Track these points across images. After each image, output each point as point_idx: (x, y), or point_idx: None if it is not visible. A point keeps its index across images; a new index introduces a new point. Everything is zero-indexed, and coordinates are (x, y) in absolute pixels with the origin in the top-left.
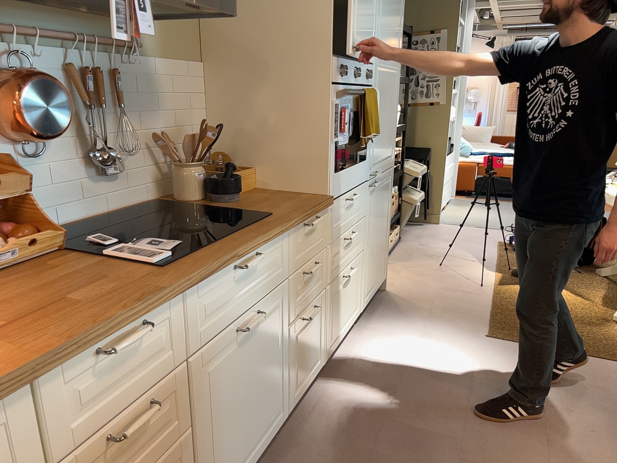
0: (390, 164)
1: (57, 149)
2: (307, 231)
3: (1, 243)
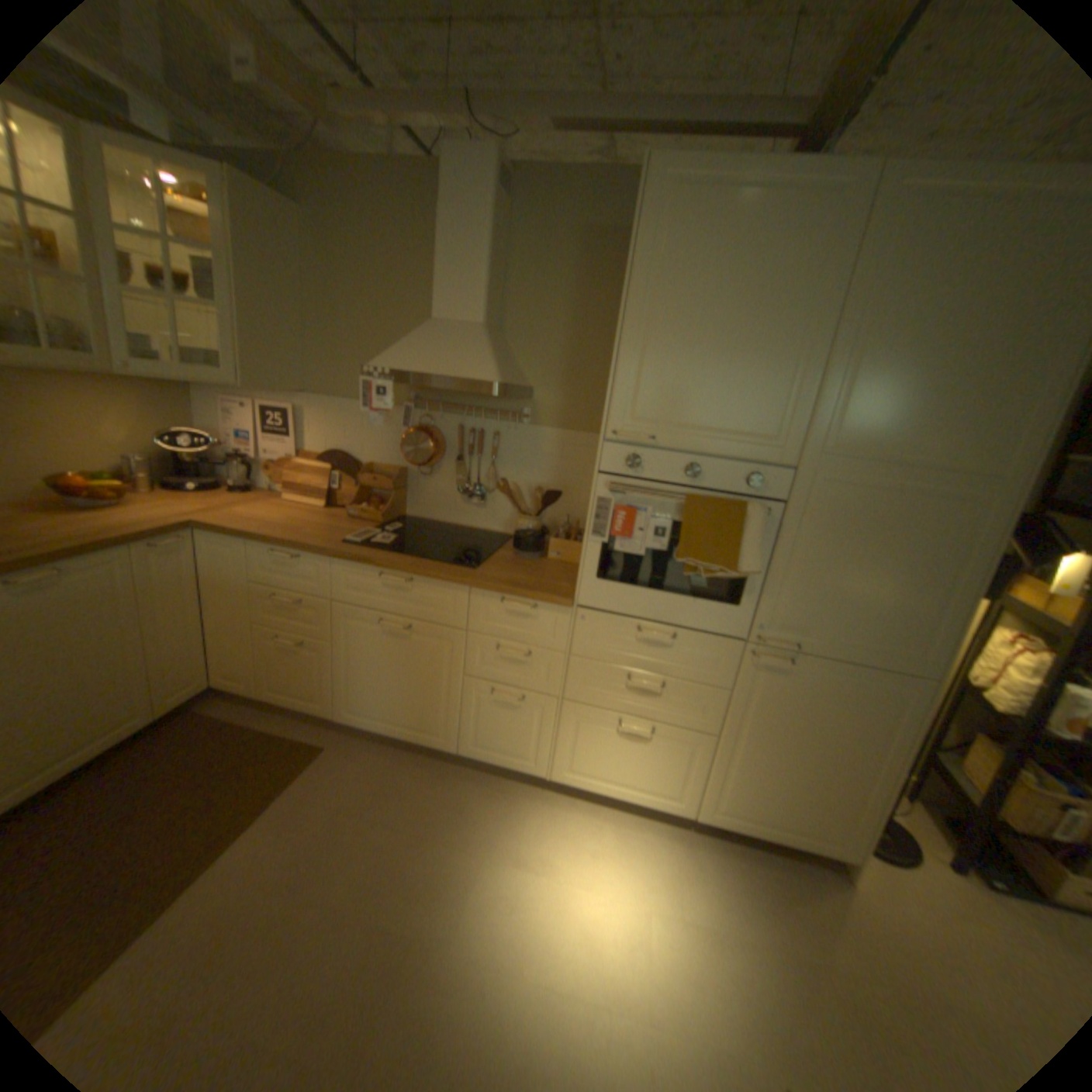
0: (904, 665)
1: (443, 475)
2: (514, 610)
3: (364, 507)
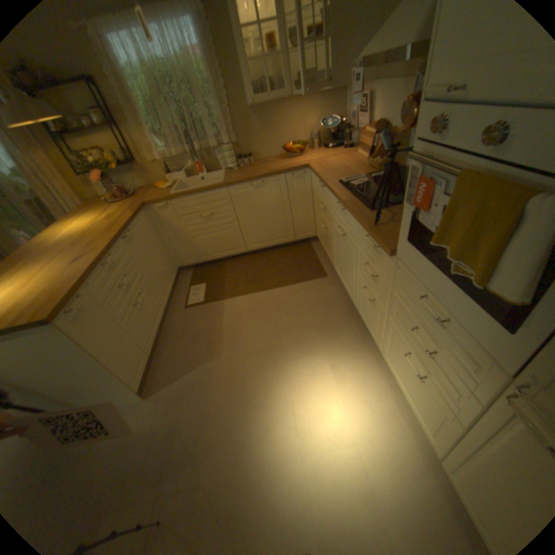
0: None
1: None
2: (373, 246)
3: (377, 160)
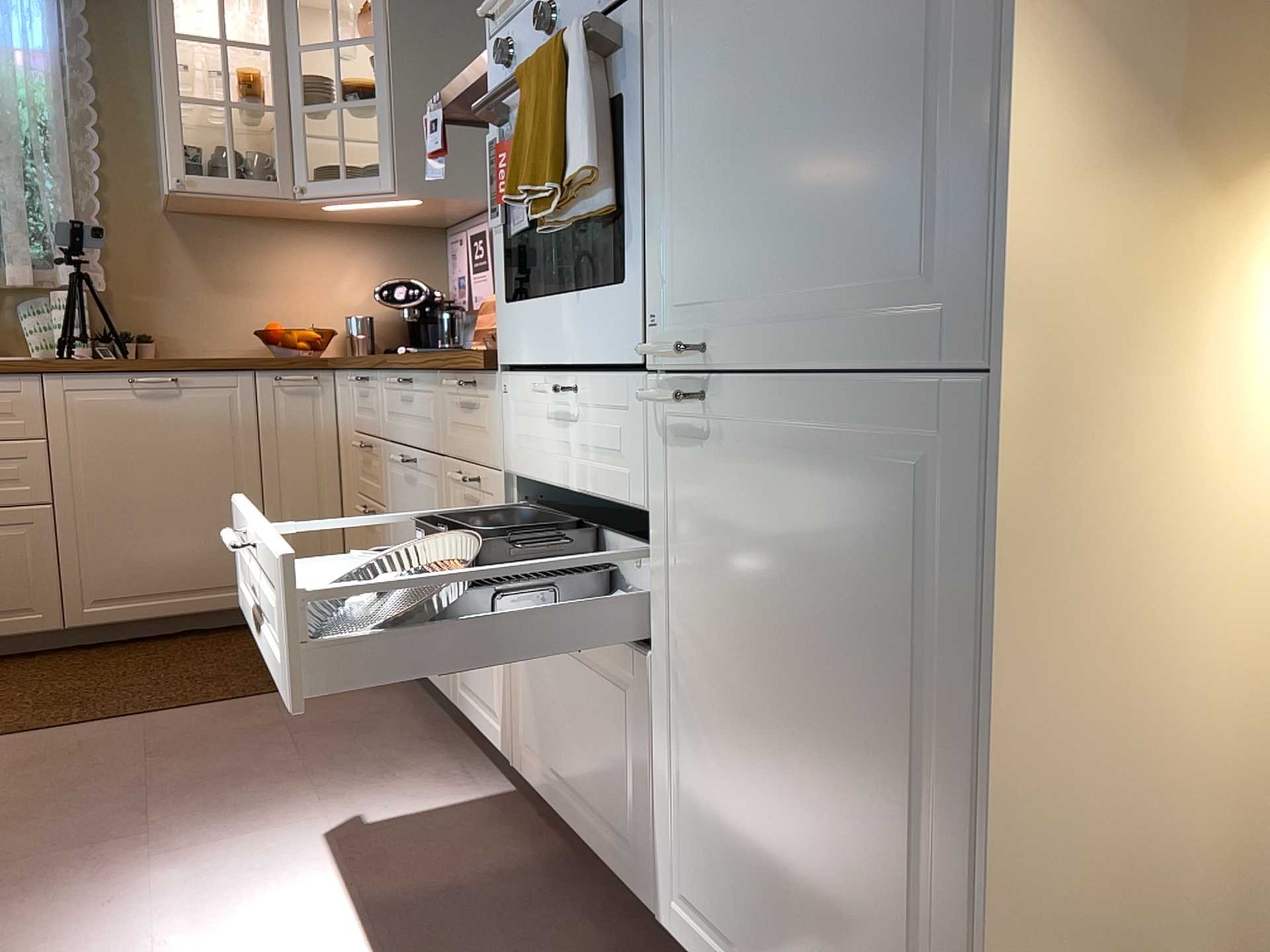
0: (914, 342)
1: None
2: (466, 402)
3: None
